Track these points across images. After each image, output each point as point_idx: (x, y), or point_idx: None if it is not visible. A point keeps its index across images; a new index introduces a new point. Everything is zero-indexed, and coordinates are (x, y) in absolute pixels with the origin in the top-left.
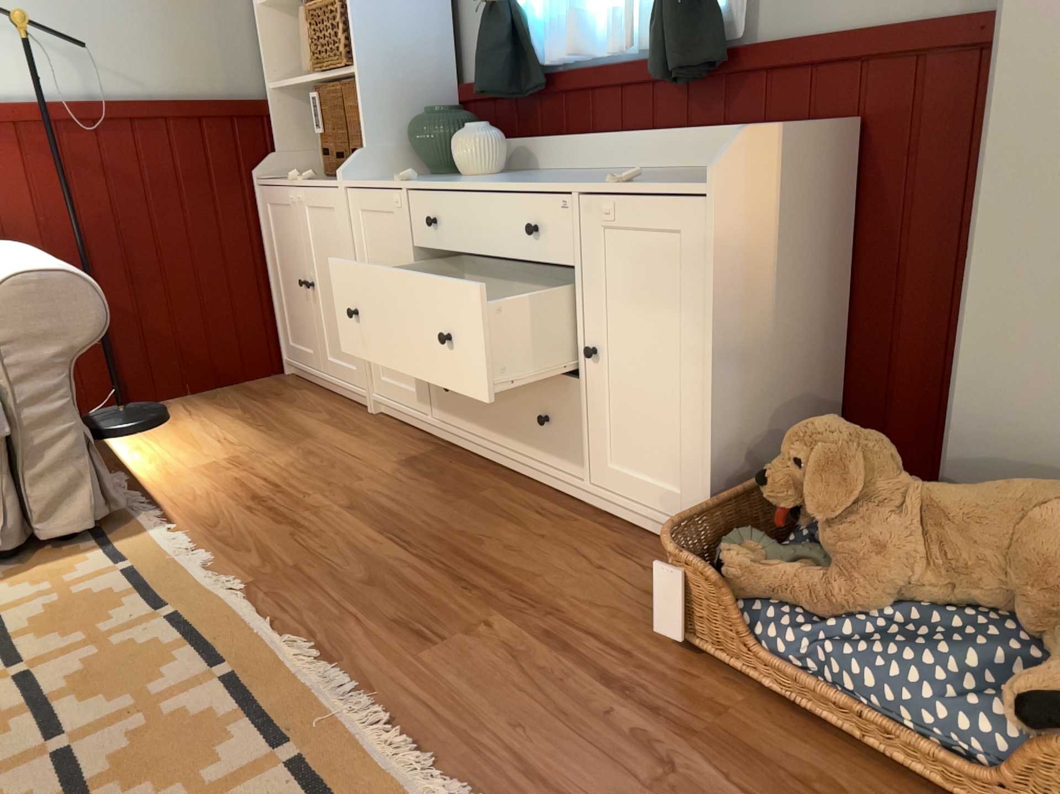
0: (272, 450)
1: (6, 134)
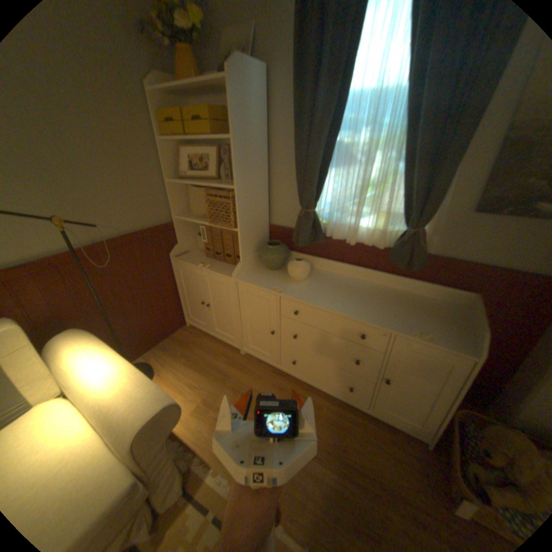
0: (218, 390)
1: (49, 269)
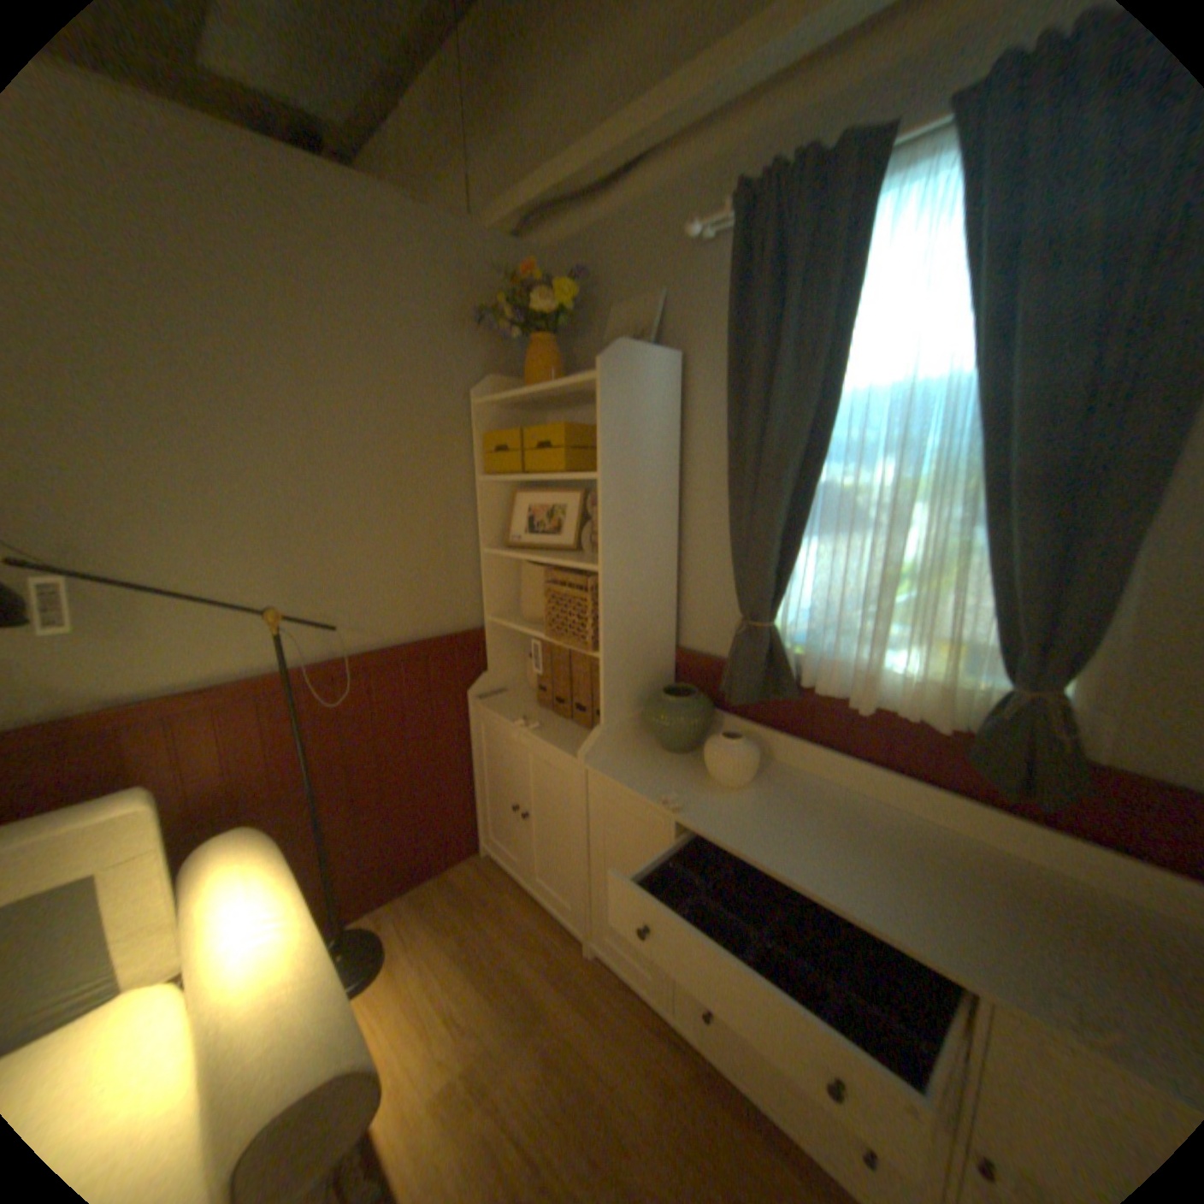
0: (508, 1052)
1: (242, 703)
